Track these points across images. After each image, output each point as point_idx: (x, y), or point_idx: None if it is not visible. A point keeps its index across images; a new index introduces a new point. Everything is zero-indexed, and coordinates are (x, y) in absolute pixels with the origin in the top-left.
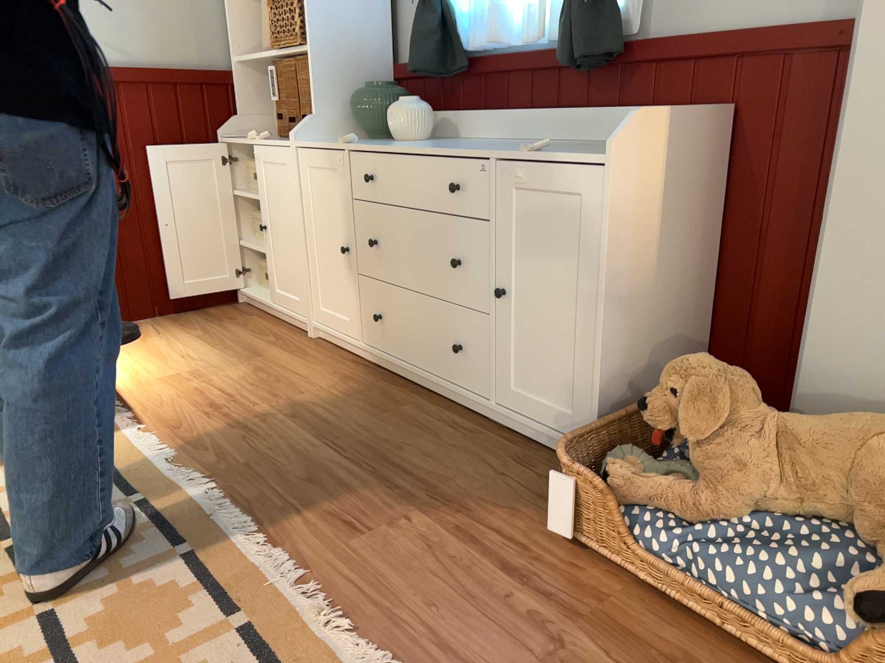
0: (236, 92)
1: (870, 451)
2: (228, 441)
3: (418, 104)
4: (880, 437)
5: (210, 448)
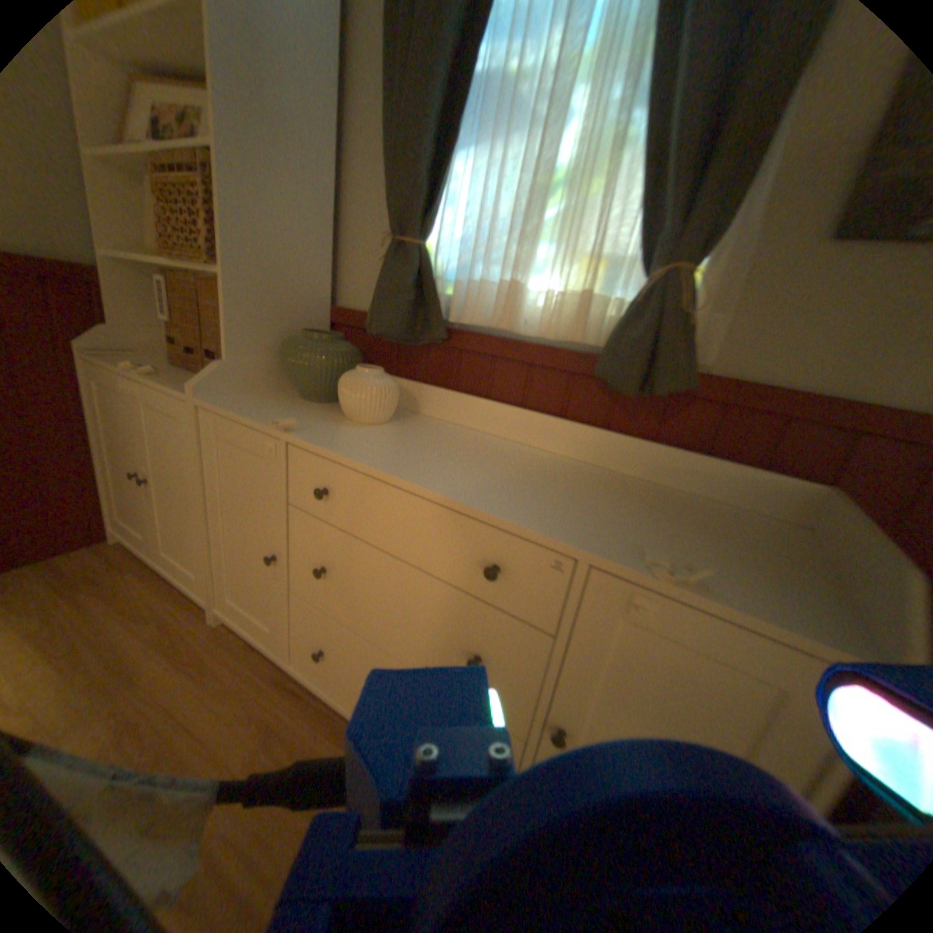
0: (106, 292)
1: None
2: None
3: (389, 379)
4: None
5: None
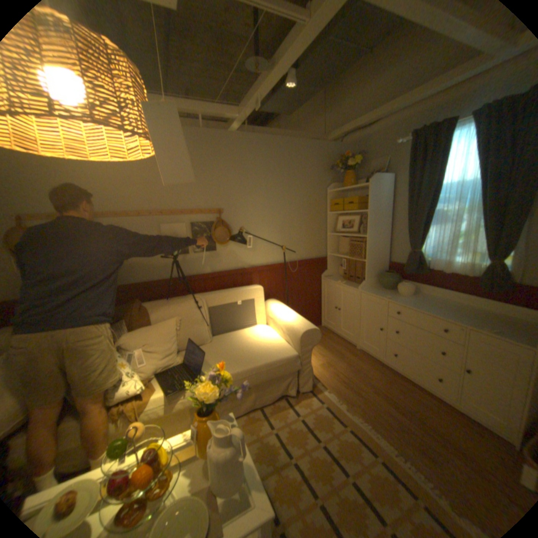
0: (327, 262)
1: None
2: (361, 404)
3: (411, 285)
4: None
5: (357, 406)
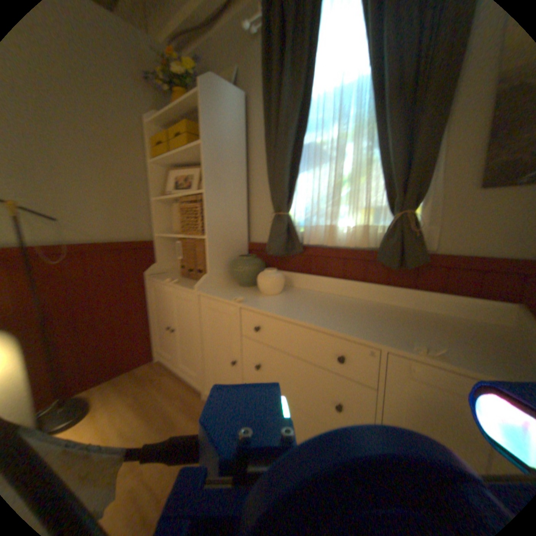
0: (155, 250)
1: None
2: None
3: (279, 274)
4: None
5: None
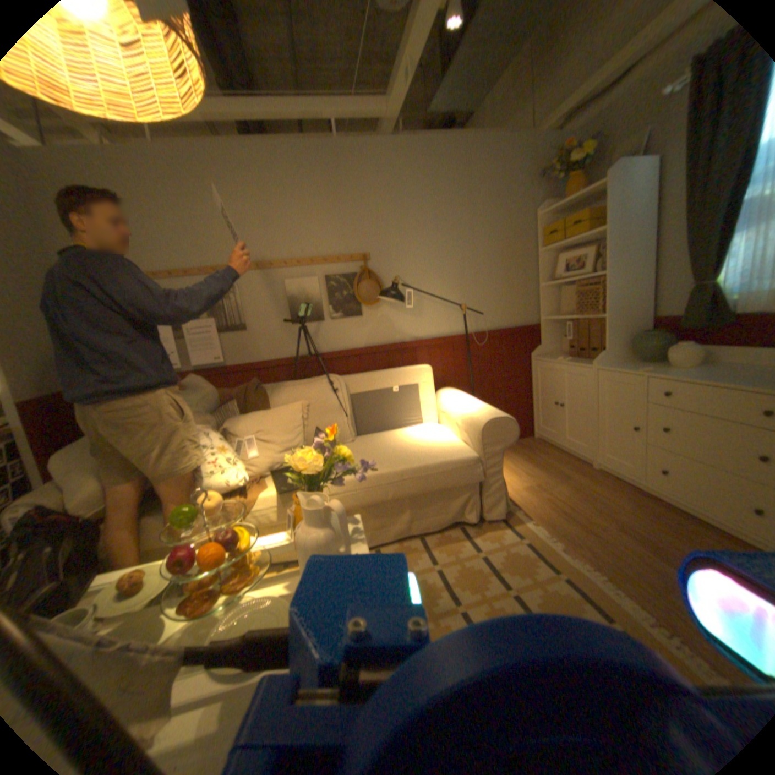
0: (541, 332)
1: None
2: (591, 544)
3: (696, 345)
4: None
5: (583, 547)
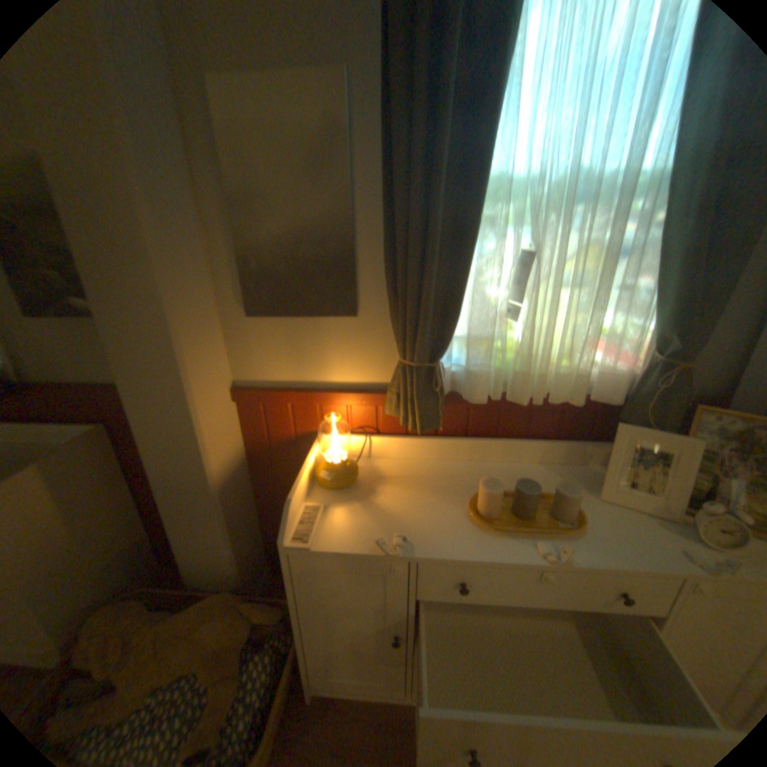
0: None
1: (196, 640)
2: None
3: None
4: (200, 629)
5: None
